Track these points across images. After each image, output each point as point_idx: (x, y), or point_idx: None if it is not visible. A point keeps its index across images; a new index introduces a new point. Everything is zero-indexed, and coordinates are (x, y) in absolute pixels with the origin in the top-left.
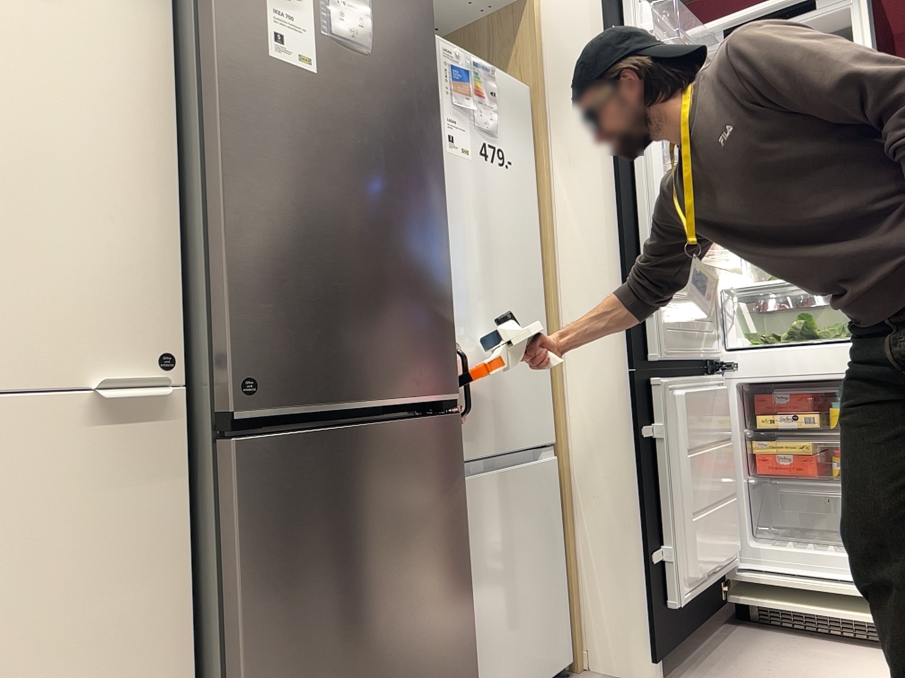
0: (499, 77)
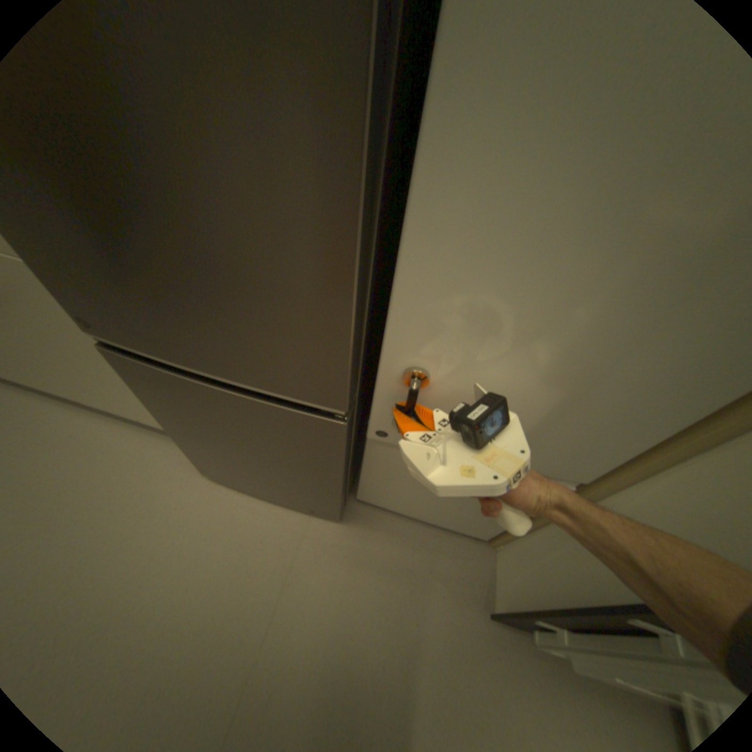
0: None
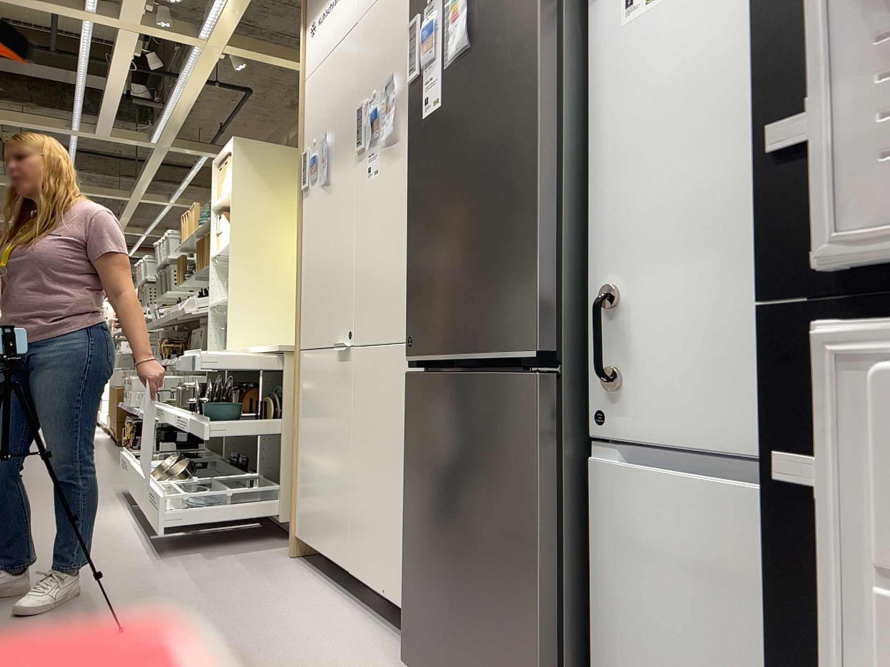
0: None
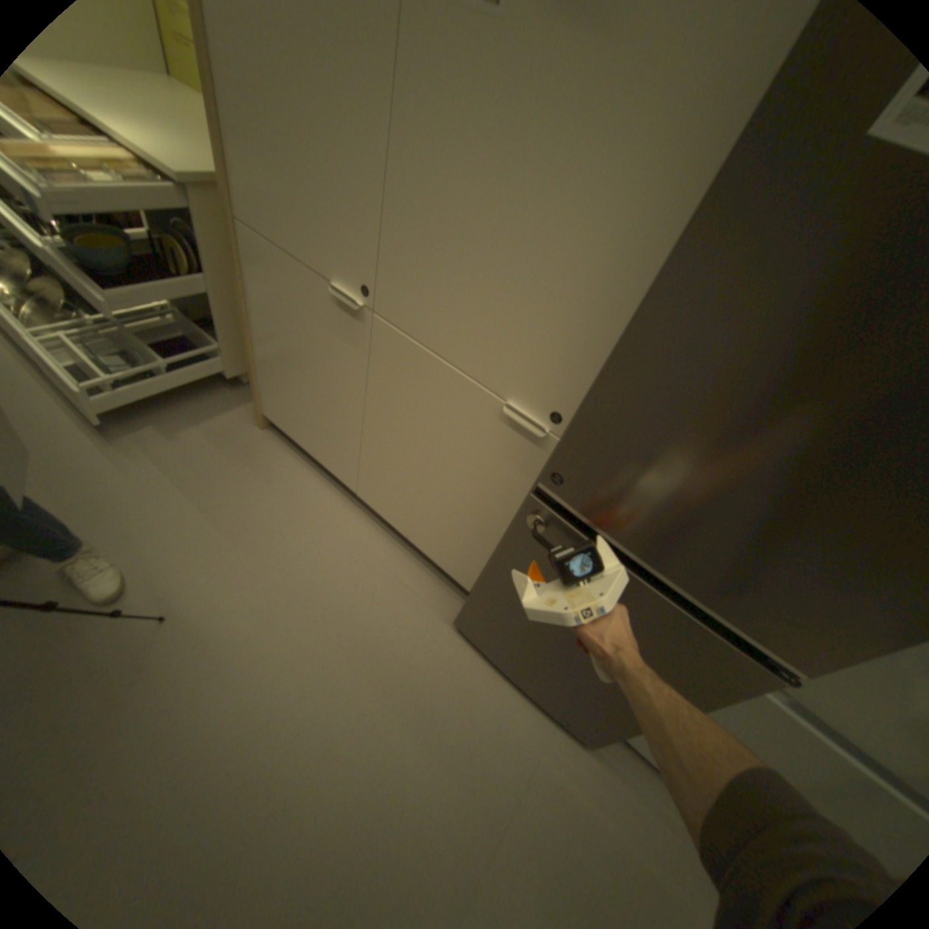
0: None
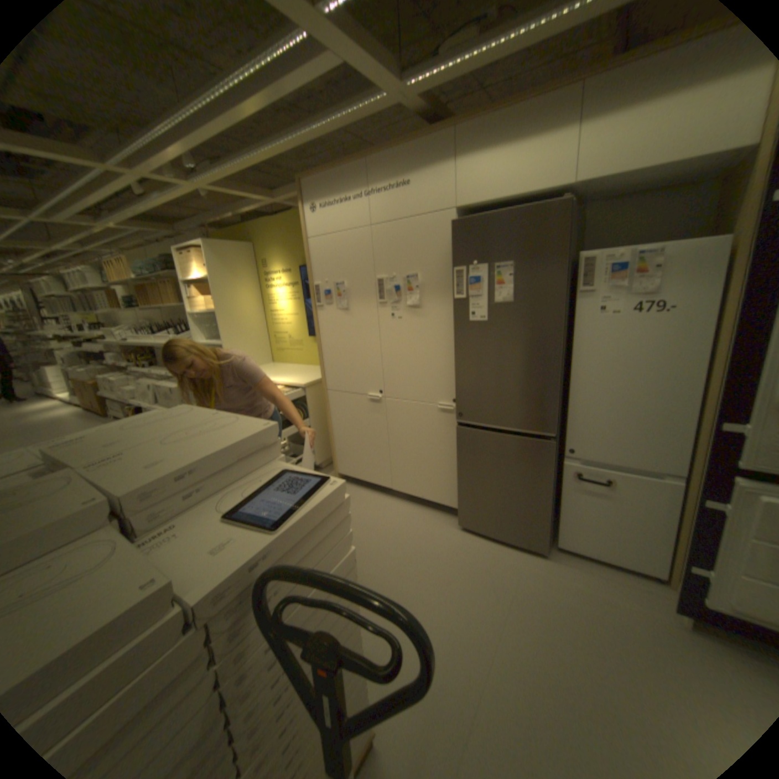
0: (673, 248)
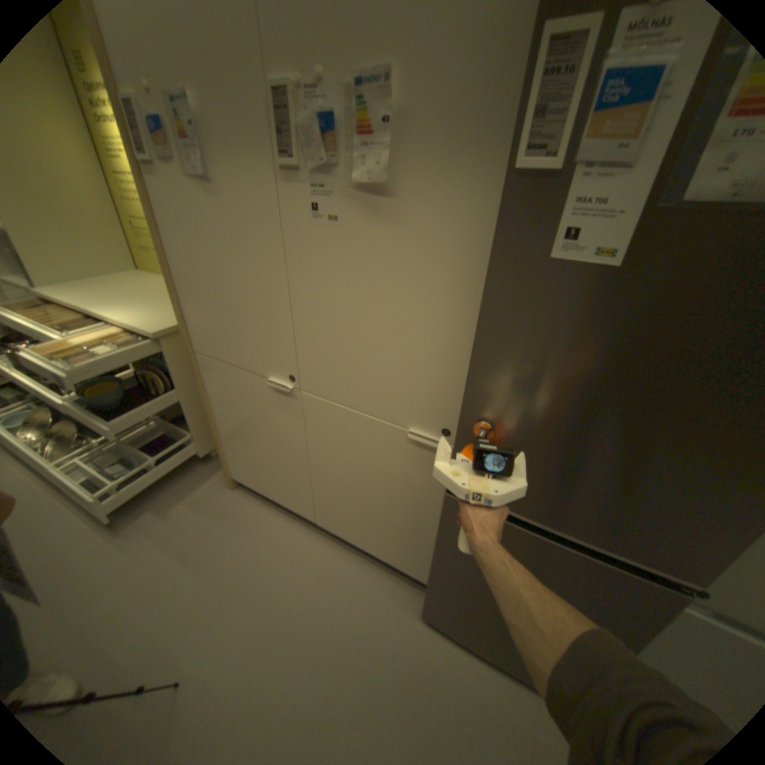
0: None
